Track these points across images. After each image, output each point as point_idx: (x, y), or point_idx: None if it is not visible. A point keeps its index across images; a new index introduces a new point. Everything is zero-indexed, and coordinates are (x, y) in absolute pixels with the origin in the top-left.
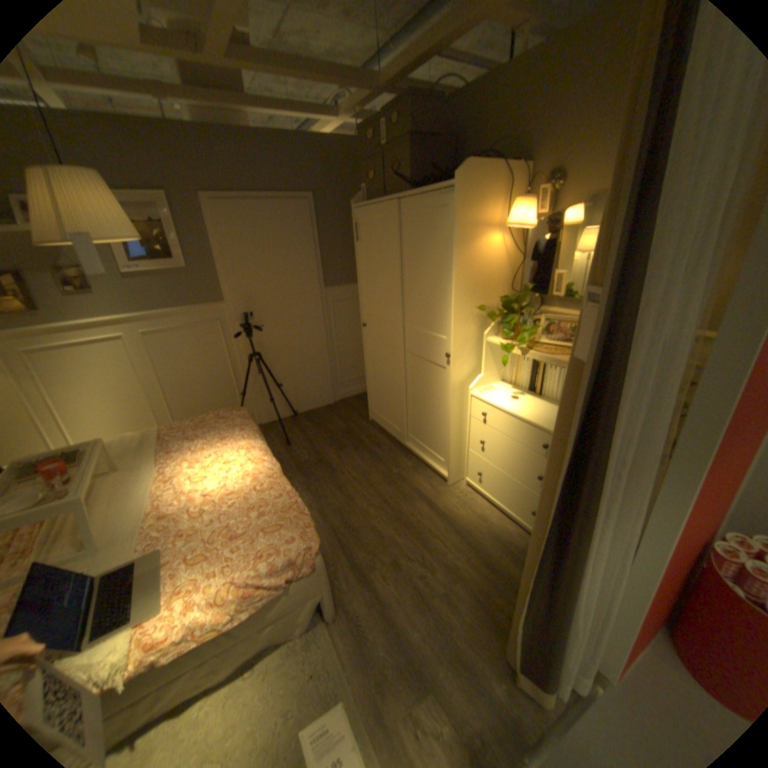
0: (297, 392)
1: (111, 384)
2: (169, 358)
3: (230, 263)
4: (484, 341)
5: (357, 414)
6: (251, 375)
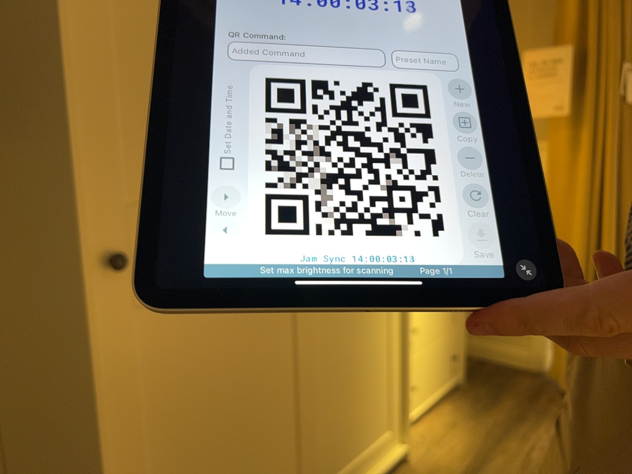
0: None
1: None
2: None
3: None
4: None
5: None
6: None
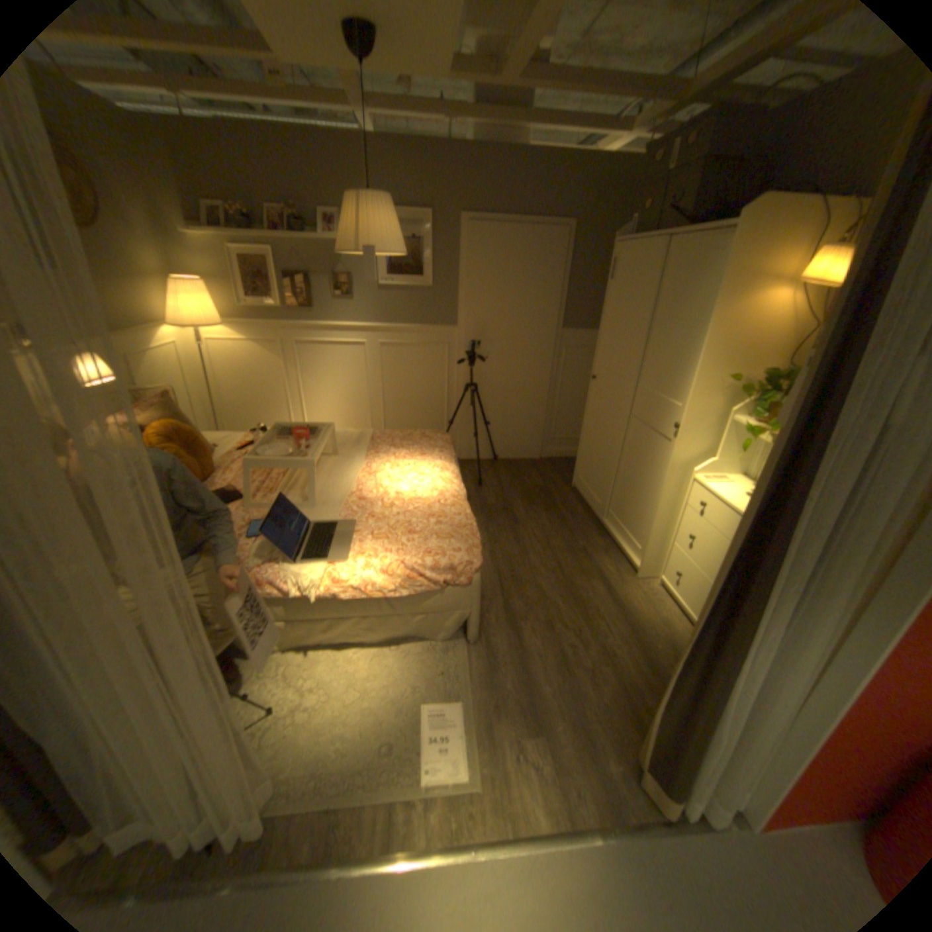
0: (503, 436)
1: (345, 385)
2: (396, 371)
3: (472, 287)
4: (732, 420)
5: (560, 477)
6: (462, 406)
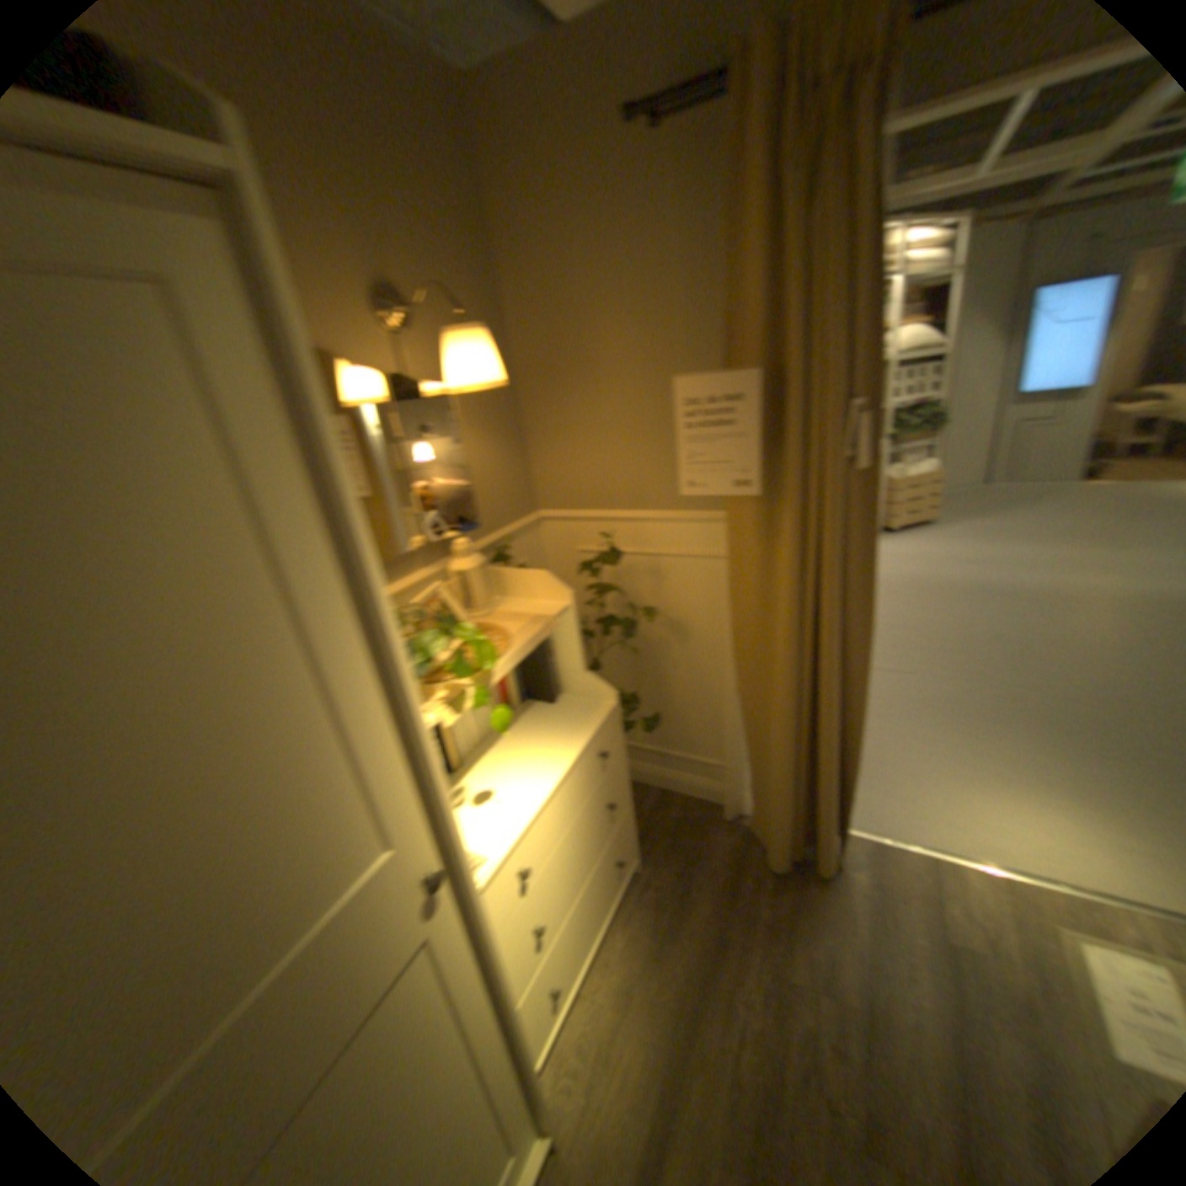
0: None
1: None
2: None
3: None
4: None
5: None
6: None
